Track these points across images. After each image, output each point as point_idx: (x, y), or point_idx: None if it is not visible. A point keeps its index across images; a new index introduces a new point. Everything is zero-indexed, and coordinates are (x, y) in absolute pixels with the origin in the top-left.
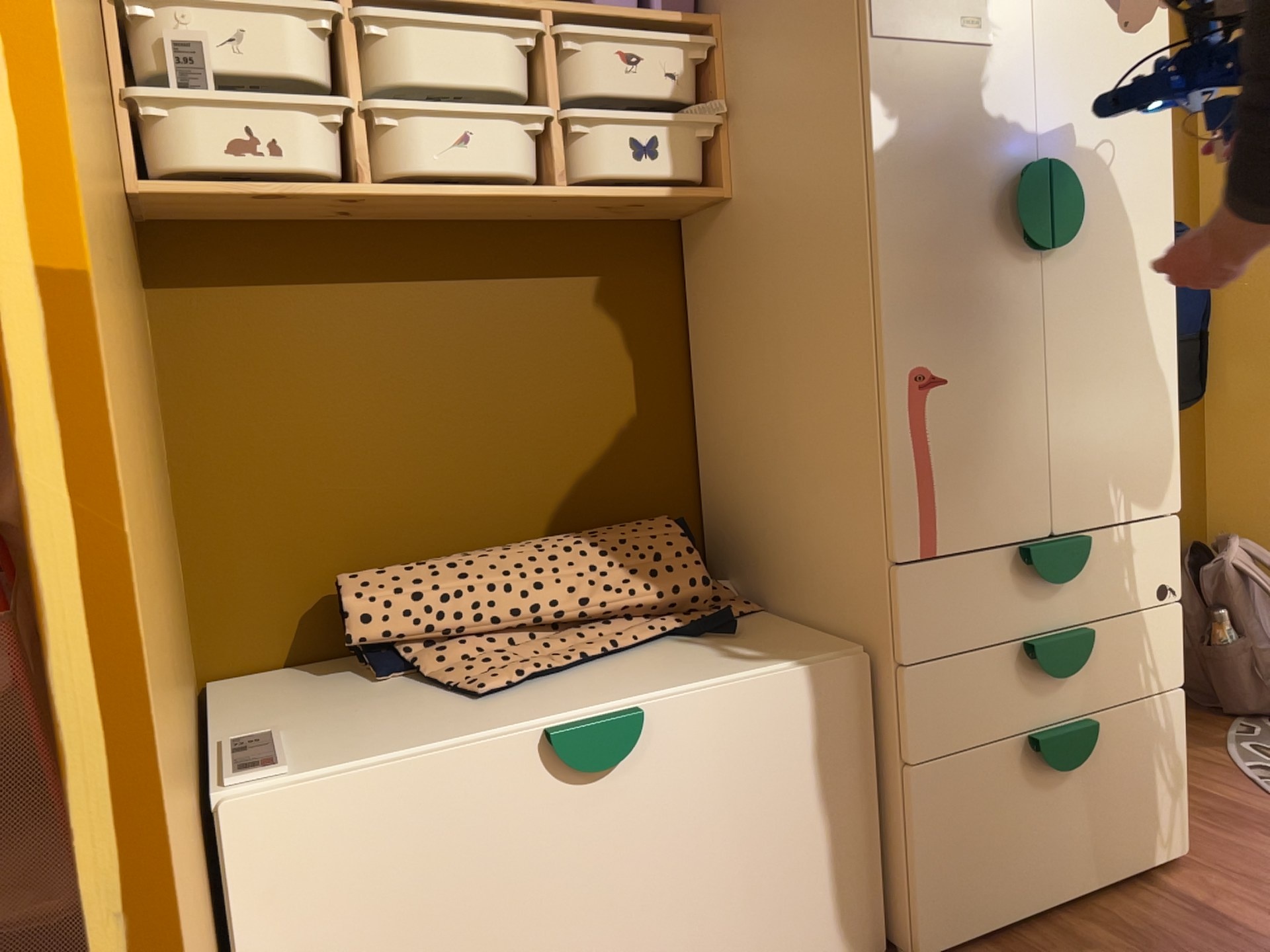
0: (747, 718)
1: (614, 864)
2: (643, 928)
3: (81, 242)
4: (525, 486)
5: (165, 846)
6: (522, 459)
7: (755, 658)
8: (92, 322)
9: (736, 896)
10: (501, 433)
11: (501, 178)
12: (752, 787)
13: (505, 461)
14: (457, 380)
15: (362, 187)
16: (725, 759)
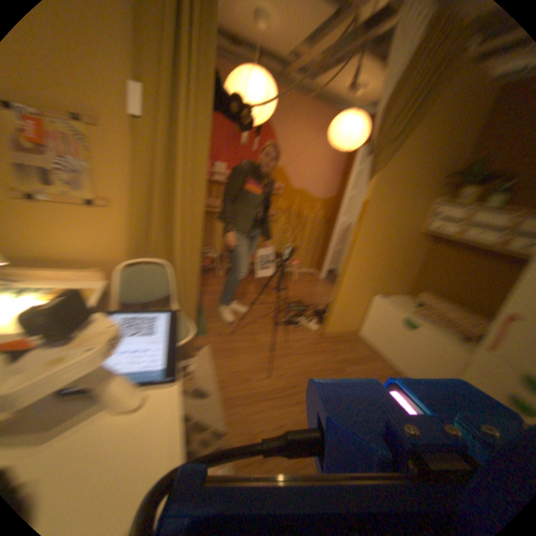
0: (435, 343)
1: (404, 341)
2: (403, 353)
3: (359, 239)
4: (474, 301)
5: (344, 281)
6: (477, 296)
7: (452, 342)
8: (357, 245)
9: (418, 365)
10: (475, 289)
11: (484, 242)
12: (430, 354)
13: (473, 294)
14: (472, 275)
15: (463, 236)
16: (428, 345)
